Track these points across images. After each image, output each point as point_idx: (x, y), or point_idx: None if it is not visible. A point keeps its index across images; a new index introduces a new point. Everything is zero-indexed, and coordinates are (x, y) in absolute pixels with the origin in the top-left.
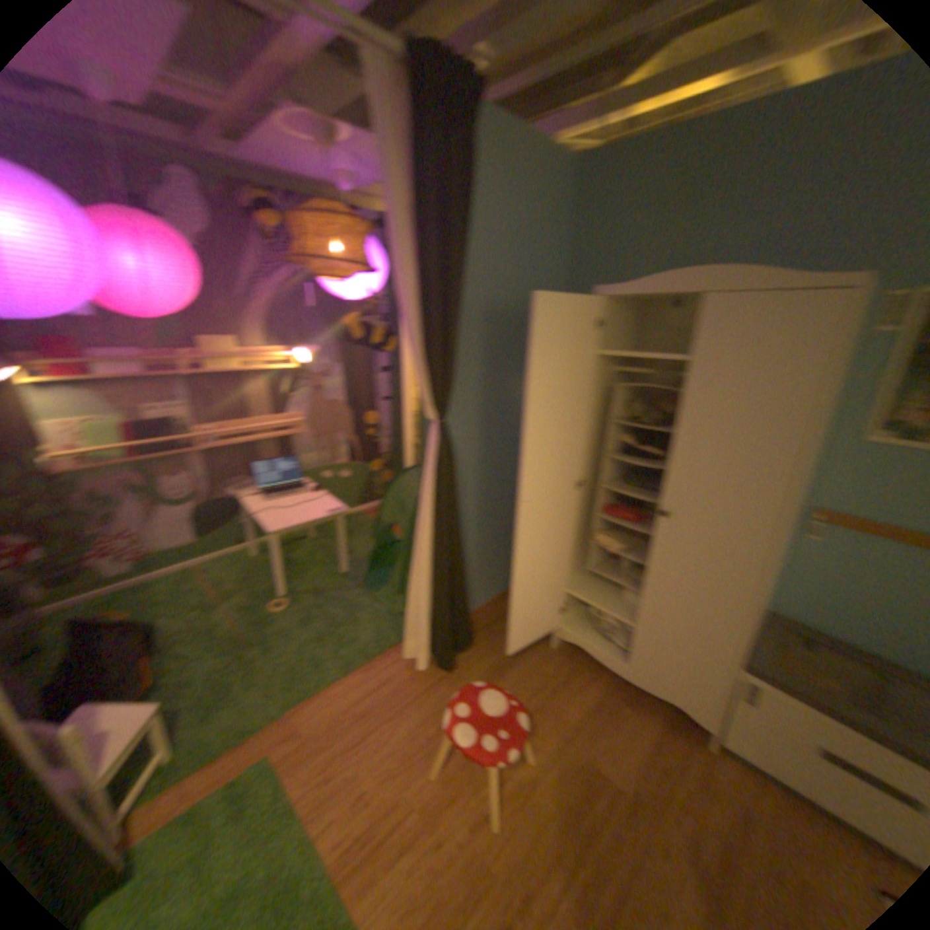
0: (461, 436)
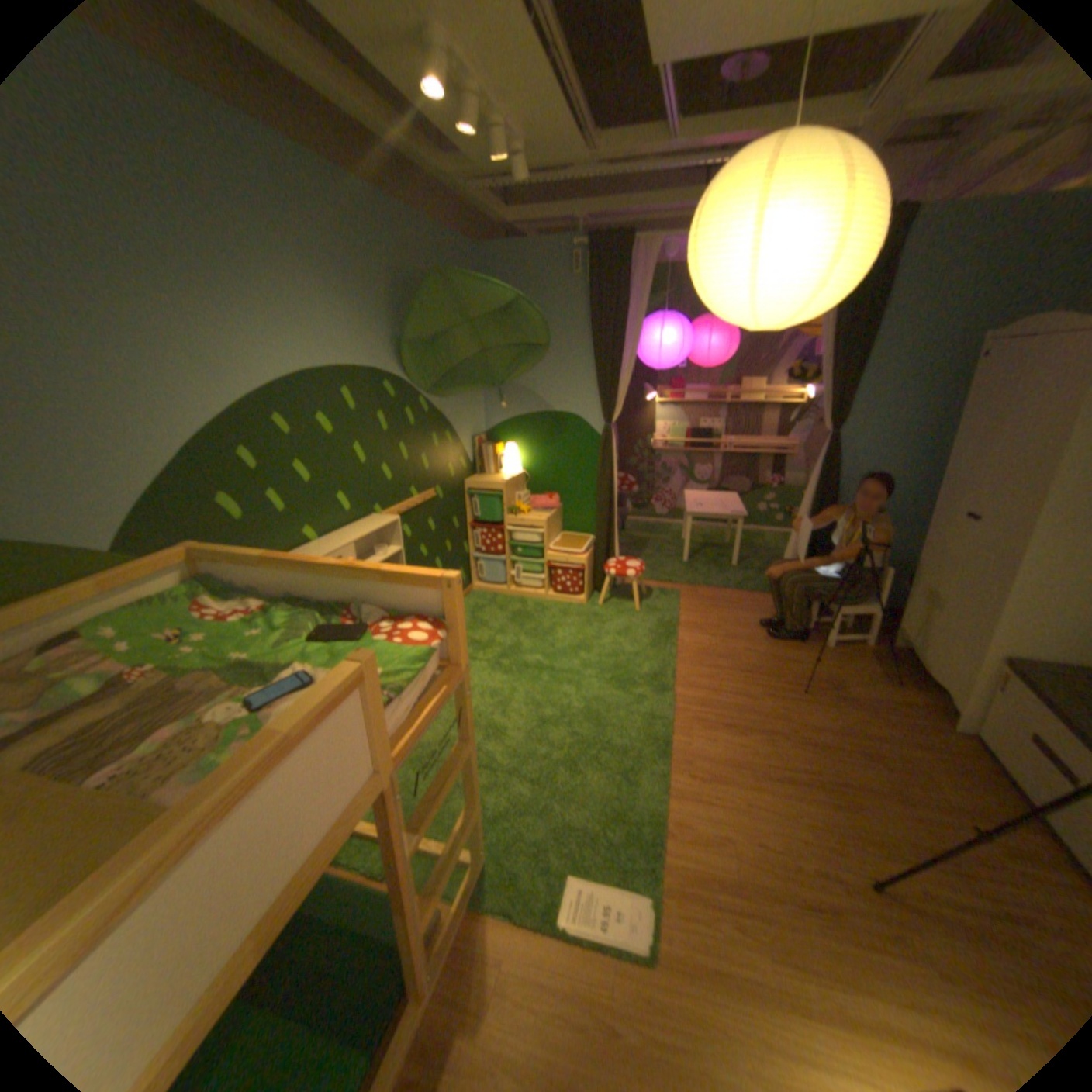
0: (861, 451)
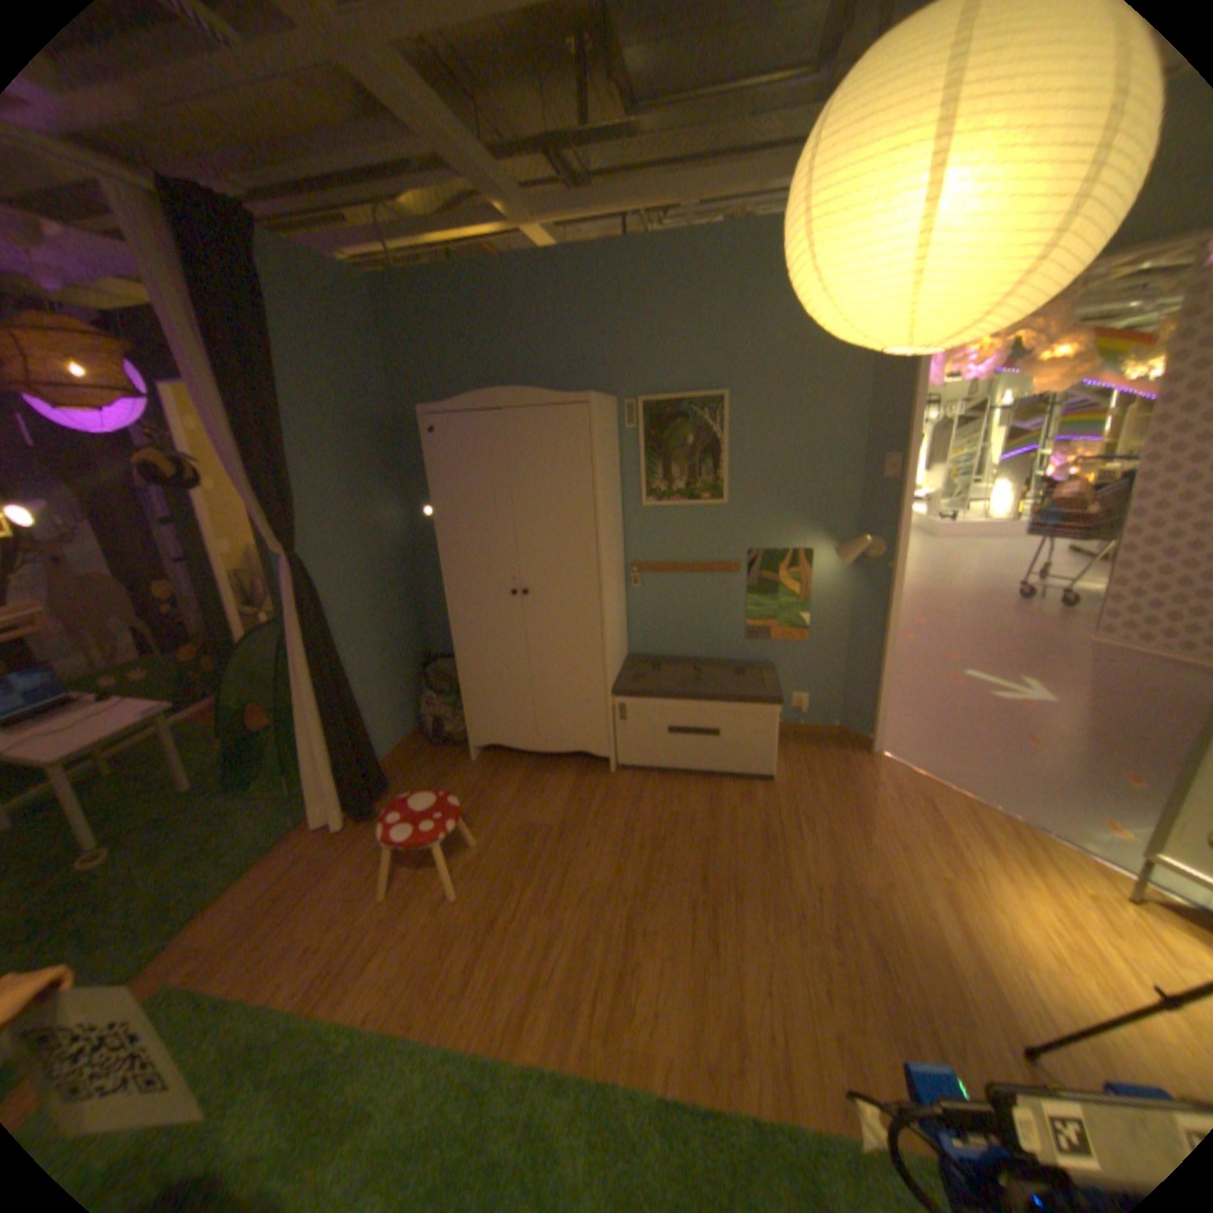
0: (312, 569)
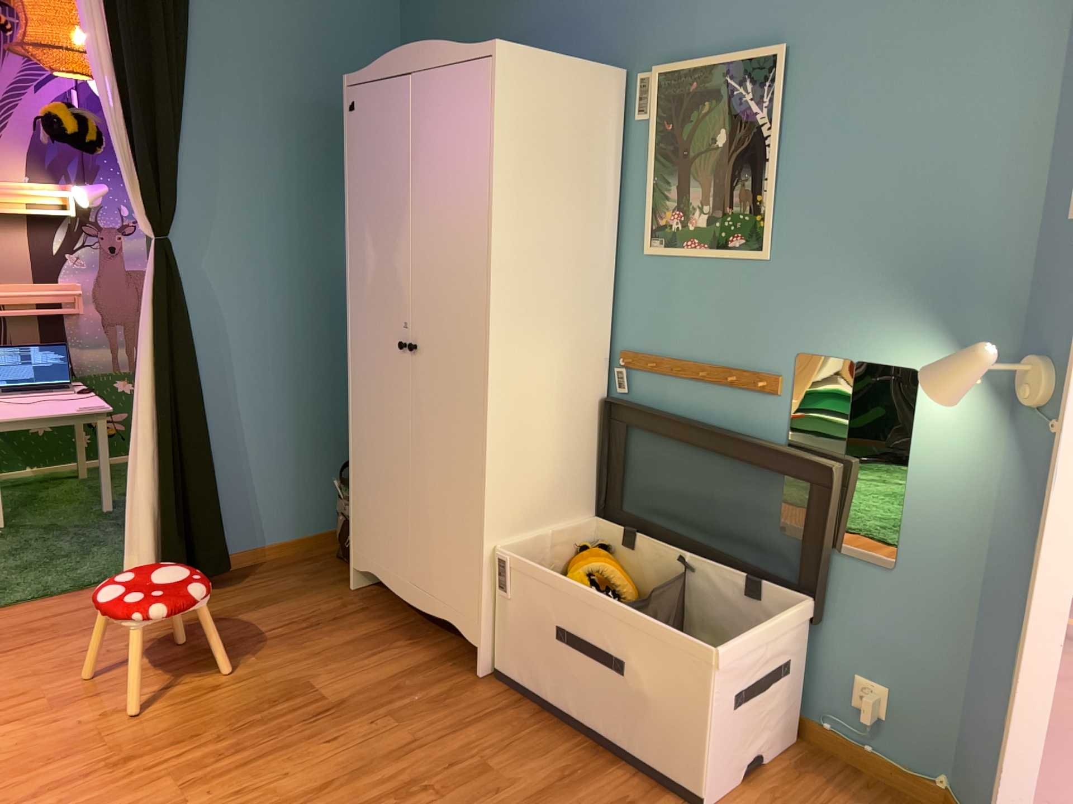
0: (212, 271)
